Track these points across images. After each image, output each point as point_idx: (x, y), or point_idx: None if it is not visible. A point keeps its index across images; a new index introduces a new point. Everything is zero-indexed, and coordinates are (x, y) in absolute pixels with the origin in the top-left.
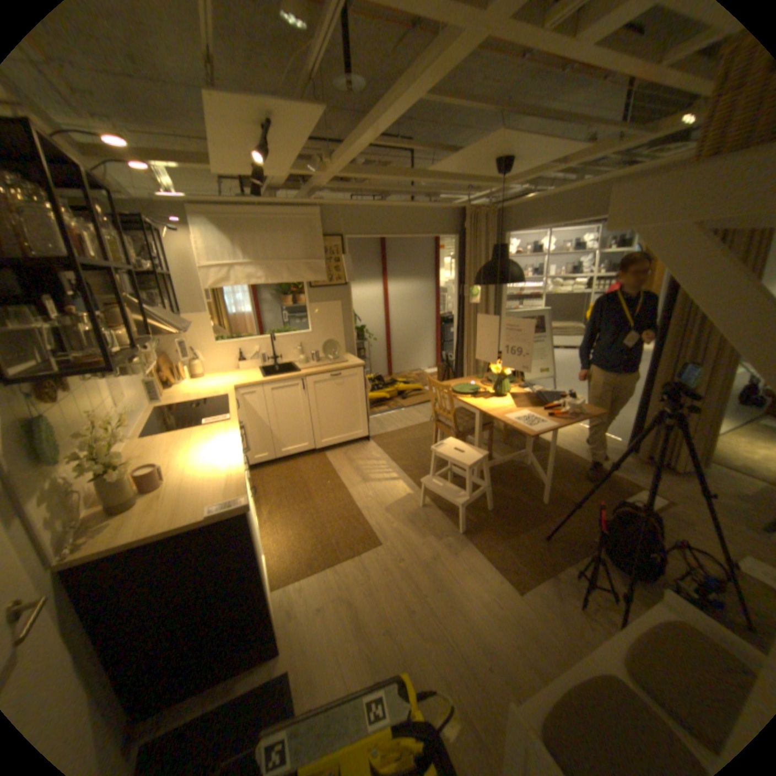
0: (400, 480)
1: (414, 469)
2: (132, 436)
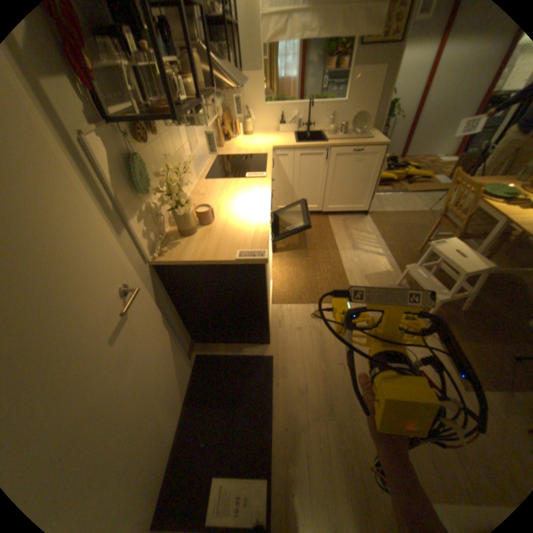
0: (384, 256)
1: (400, 251)
2: (201, 177)
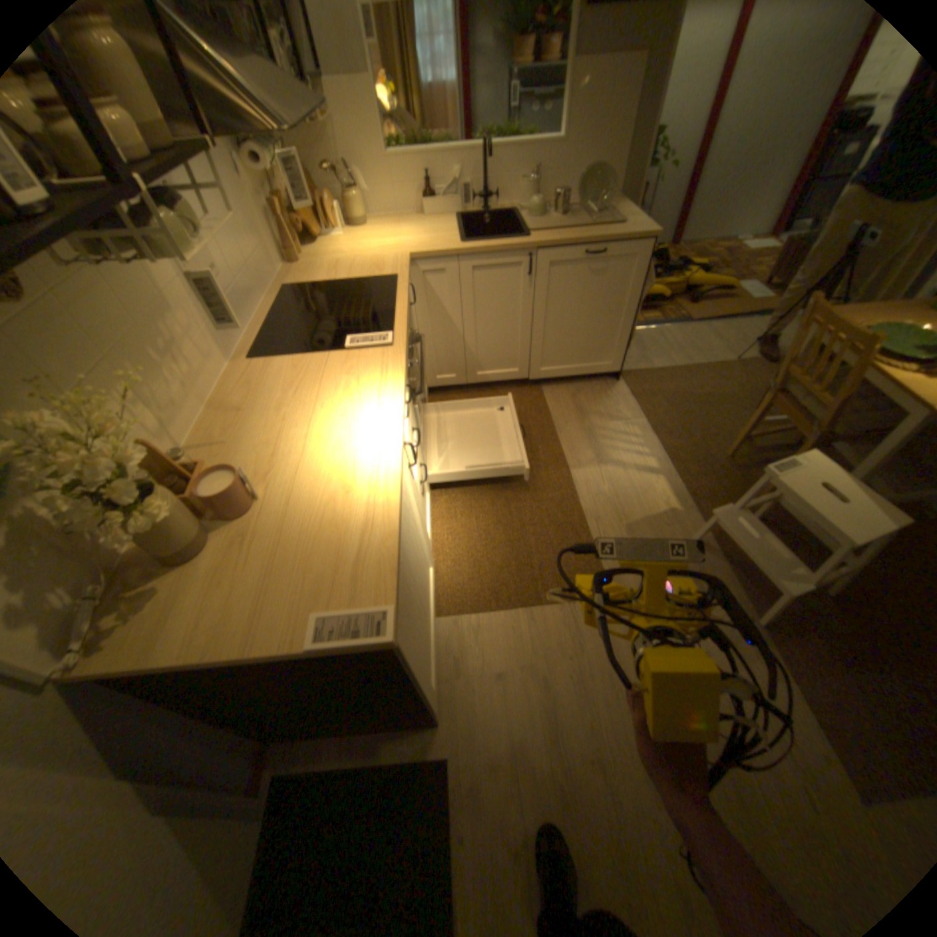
0: (659, 477)
1: (689, 462)
2: (235, 353)
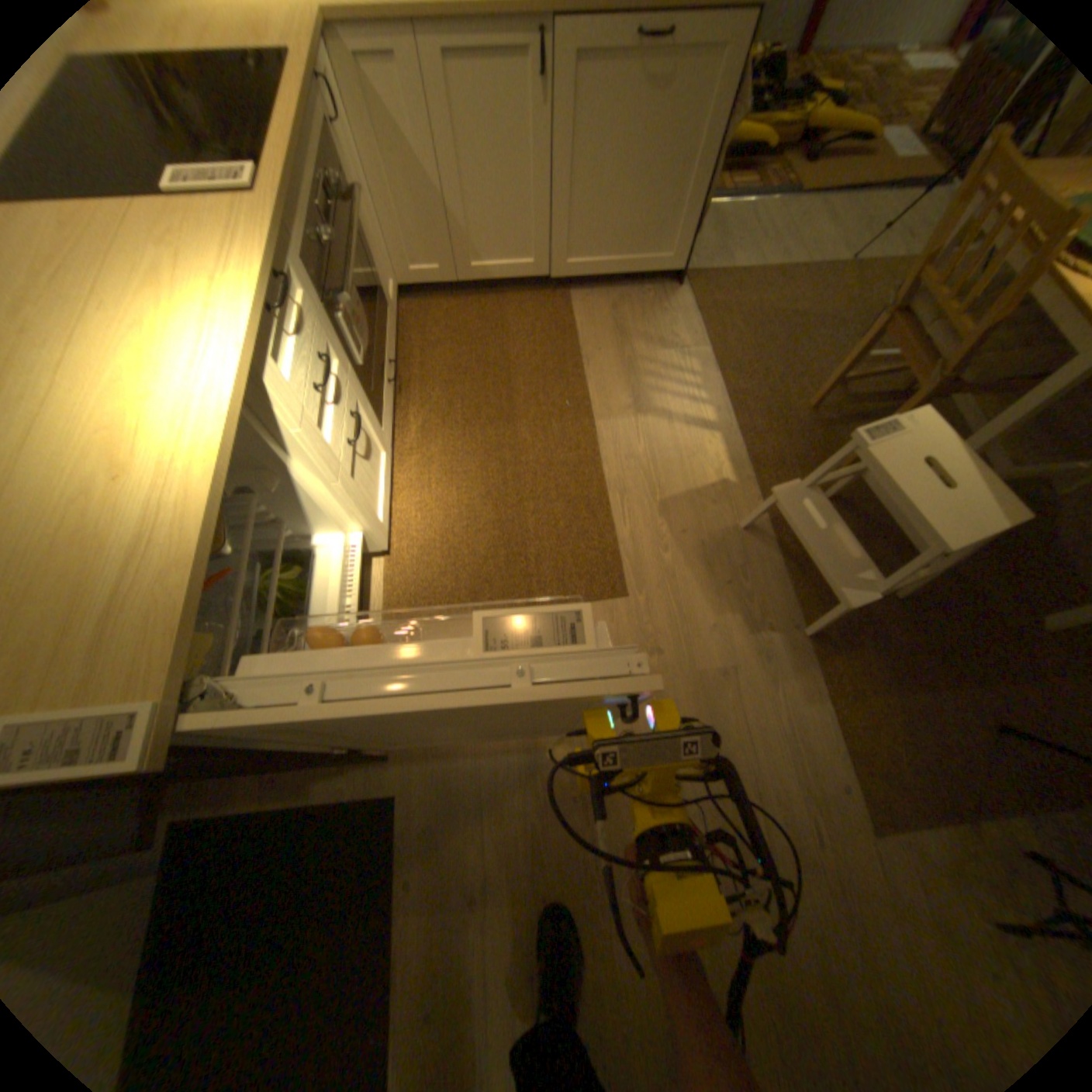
0: (716, 433)
1: (760, 411)
2: None
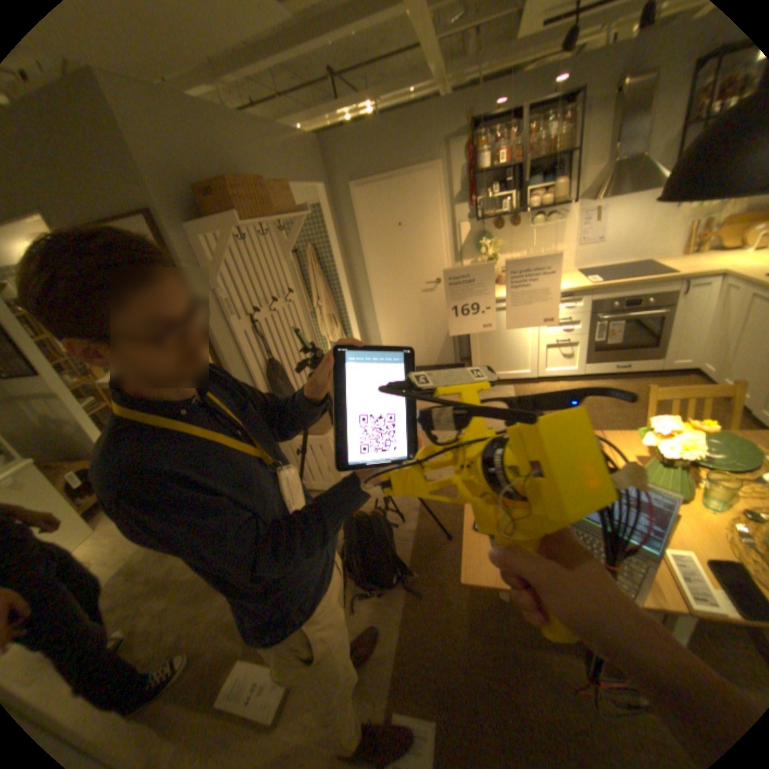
0: None
1: None
2: (584, 269)
